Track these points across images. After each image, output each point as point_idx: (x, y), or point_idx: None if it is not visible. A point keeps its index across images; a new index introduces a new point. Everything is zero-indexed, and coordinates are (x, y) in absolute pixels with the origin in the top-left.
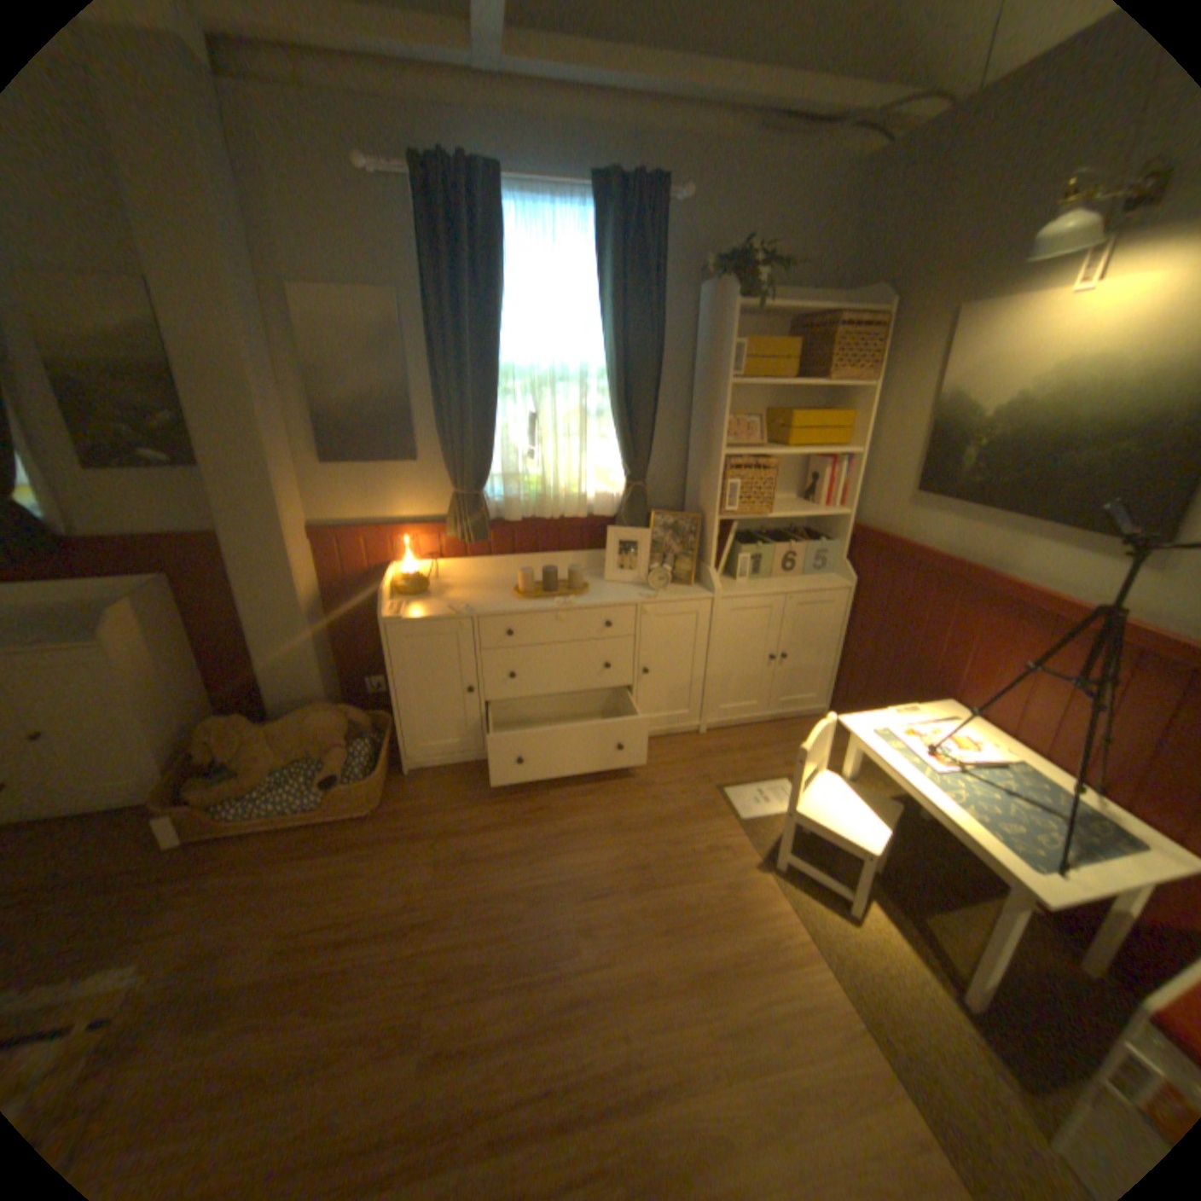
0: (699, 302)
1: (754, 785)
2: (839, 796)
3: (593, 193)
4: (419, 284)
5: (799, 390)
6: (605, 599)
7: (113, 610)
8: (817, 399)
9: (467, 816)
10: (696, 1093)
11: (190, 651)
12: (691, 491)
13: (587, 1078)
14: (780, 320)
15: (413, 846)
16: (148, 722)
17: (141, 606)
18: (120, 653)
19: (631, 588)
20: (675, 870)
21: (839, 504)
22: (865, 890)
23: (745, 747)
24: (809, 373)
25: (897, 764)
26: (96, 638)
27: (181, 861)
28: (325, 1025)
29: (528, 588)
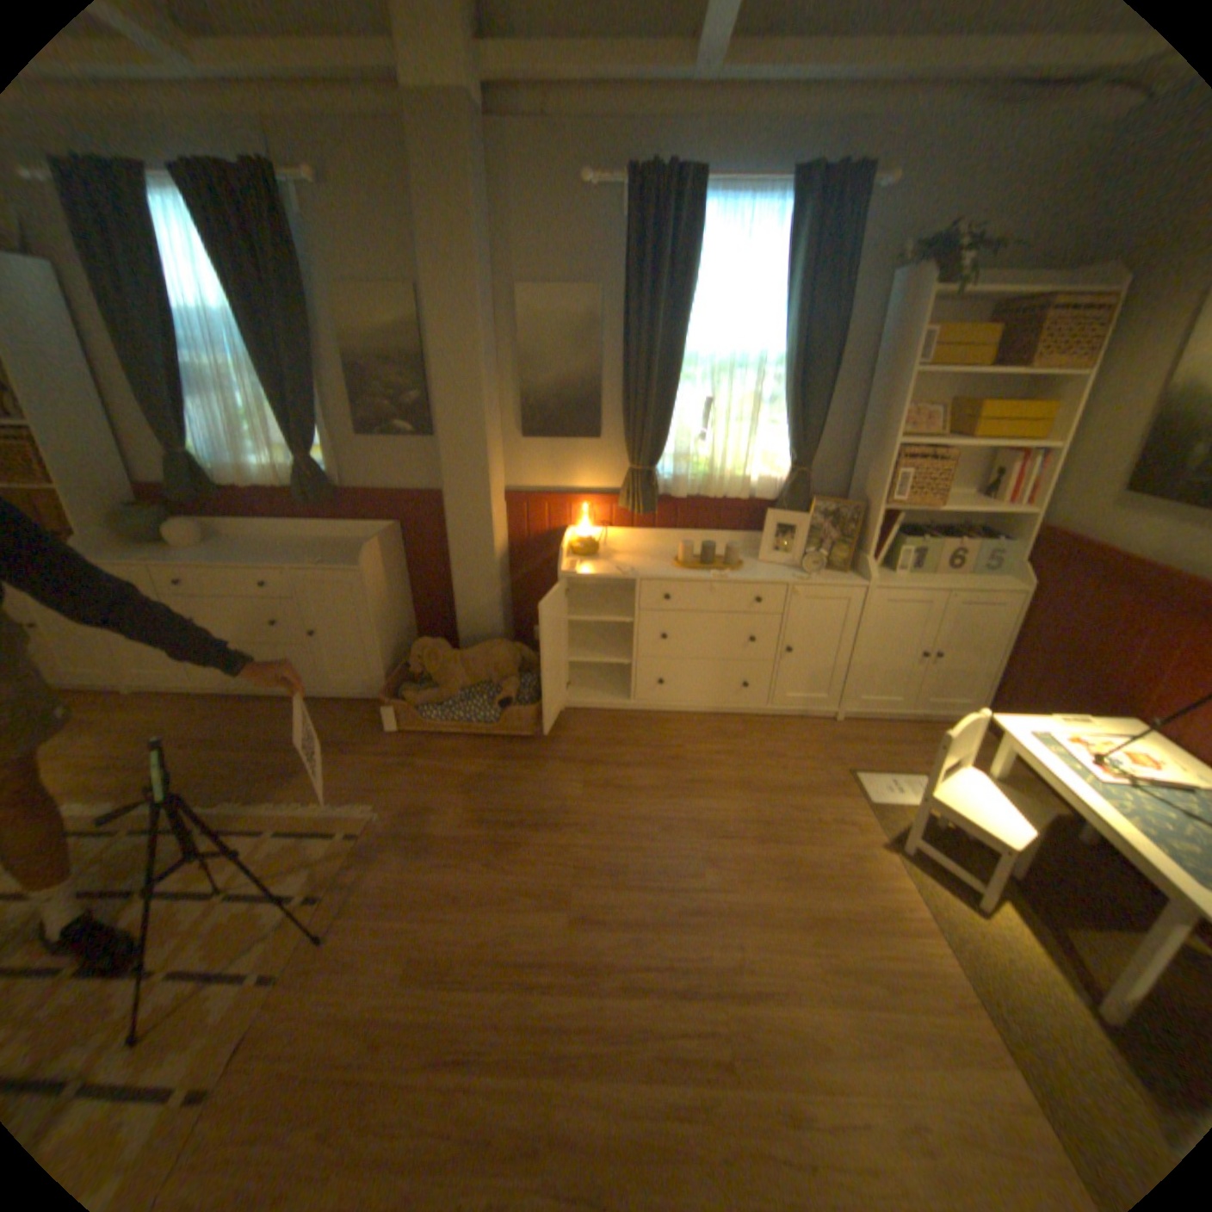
0: (891, 288)
1: (890, 776)
2: (983, 792)
3: (793, 186)
4: (624, 281)
5: (995, 378)
6: (758, 576)
7: (368, 544)
8: (1015, 388)
9: (613, 751)
10: (802, 1006)
11: (408, 586)
12: (858, 479)
13: (705, 968)
14: (981, 304)
15: (567, 766)
16: (381, 634)
17: (384, 544)
18: (370, 578)
19: (784, 569)
20: (799, 832)
21: (1027, 502)
22: (999, 884)
23: (884, 740)
24: (1008, 360)
25: (1055, 768)
26: (356, 564)
27: (396, 743)
28: (500, 877)
29: (687, 559)
